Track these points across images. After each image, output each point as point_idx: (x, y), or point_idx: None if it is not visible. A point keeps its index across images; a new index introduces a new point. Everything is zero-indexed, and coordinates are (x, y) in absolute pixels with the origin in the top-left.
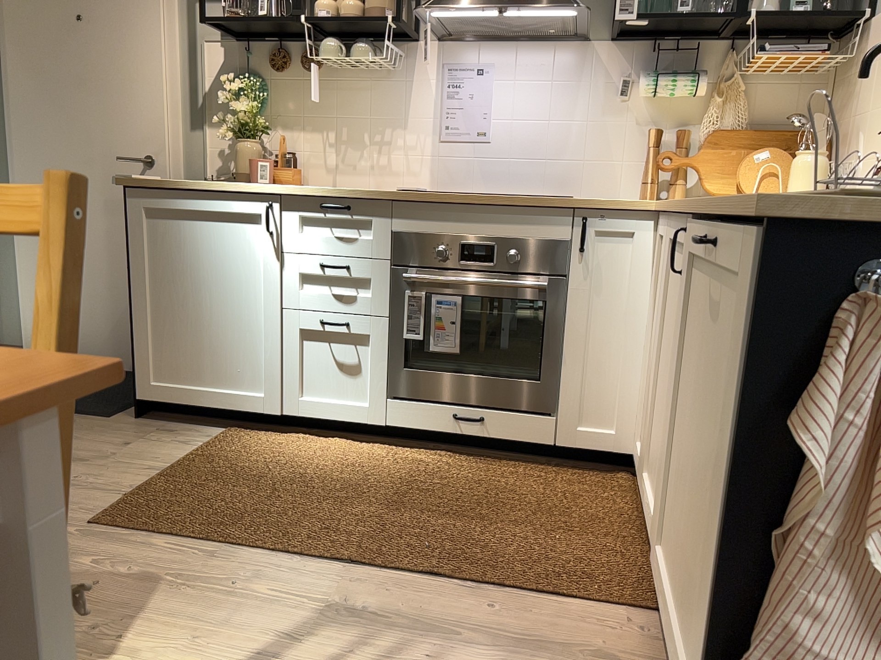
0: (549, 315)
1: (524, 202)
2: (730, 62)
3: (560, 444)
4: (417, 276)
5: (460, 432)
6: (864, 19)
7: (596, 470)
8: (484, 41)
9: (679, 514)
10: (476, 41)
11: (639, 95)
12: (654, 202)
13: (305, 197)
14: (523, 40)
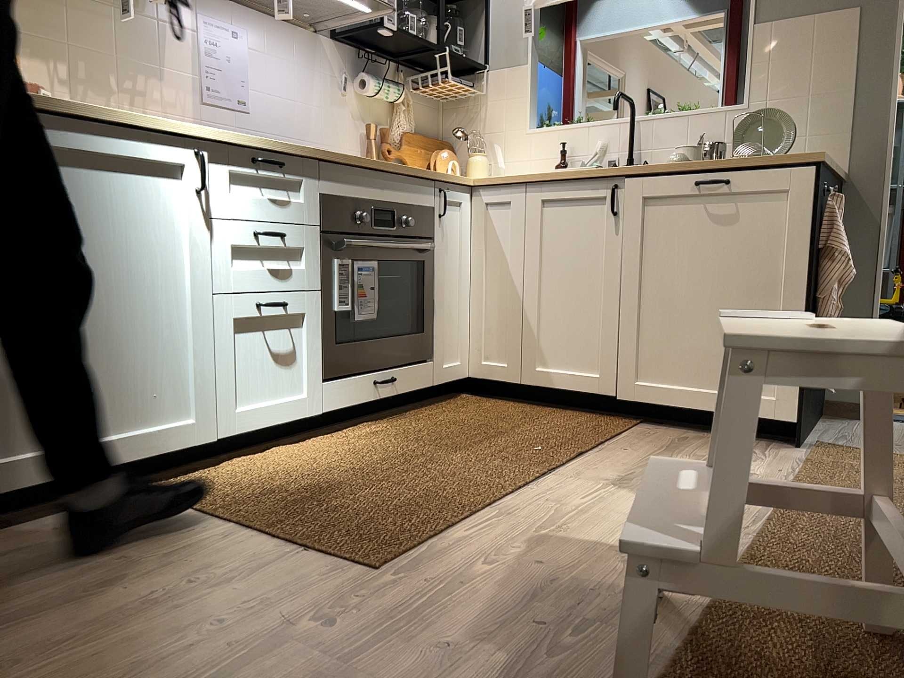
0: (425, 271)
1: (411, 171)
2: (404, 81)
3: (435, 381)
4: (356, 240)
5: (378, 395)
6: (480, 71)
7: (443, 399)
8: (227, 6)
9: (660, 346)
10: (220, 3)
11: (368, 94)
12: (465, 178)
13: (239, 148)
14: (263, 17)
